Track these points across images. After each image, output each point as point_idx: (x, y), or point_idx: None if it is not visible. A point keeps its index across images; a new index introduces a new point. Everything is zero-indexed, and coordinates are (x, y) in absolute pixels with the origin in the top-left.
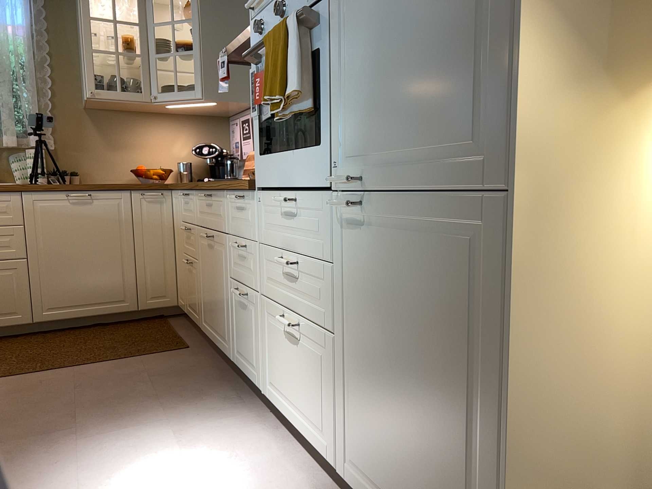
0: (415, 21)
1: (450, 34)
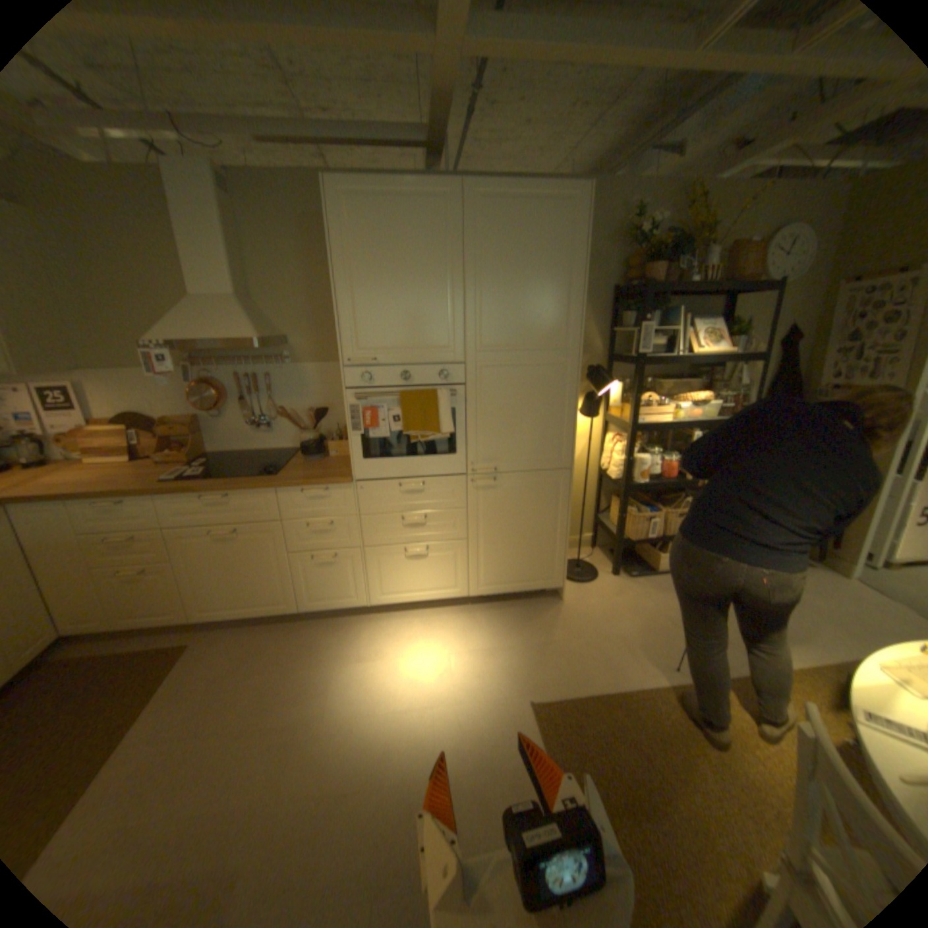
0: (526, 413)
1: (543, 422)
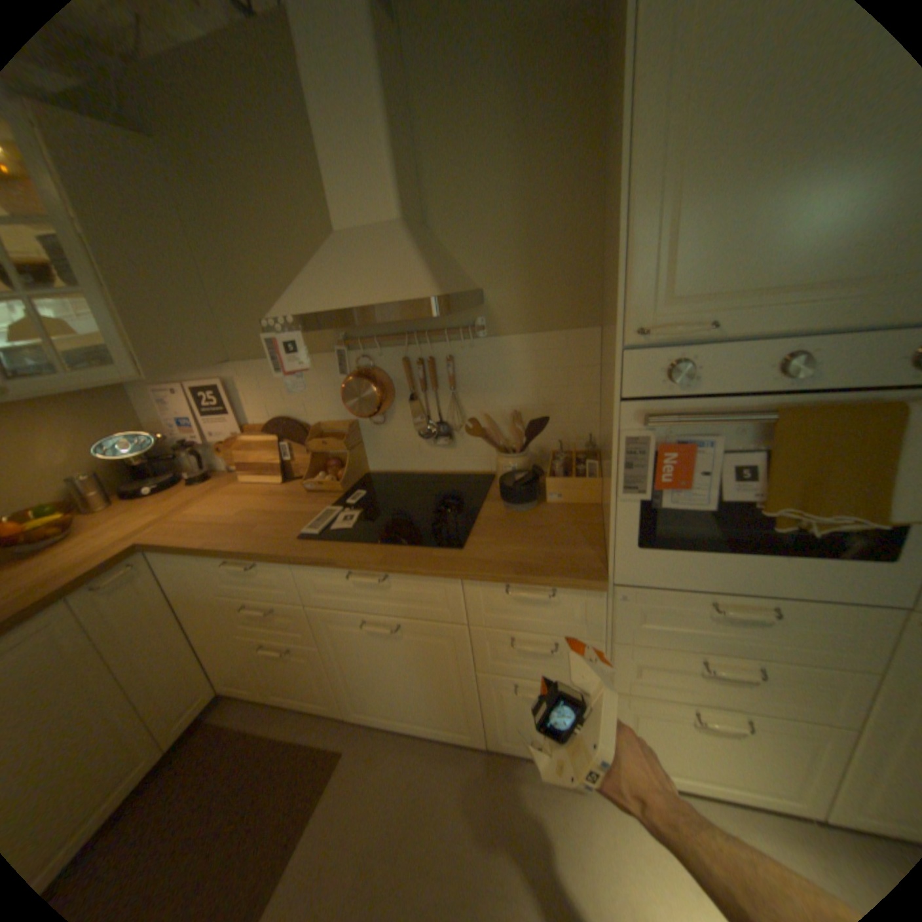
0: None
1: None
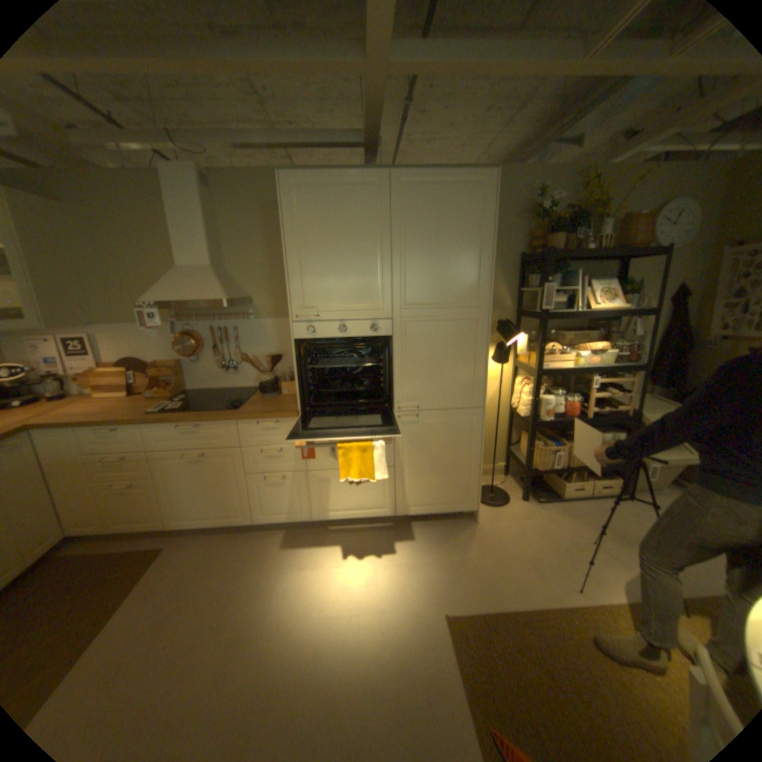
0: (443, 361)
1: (458, 368)
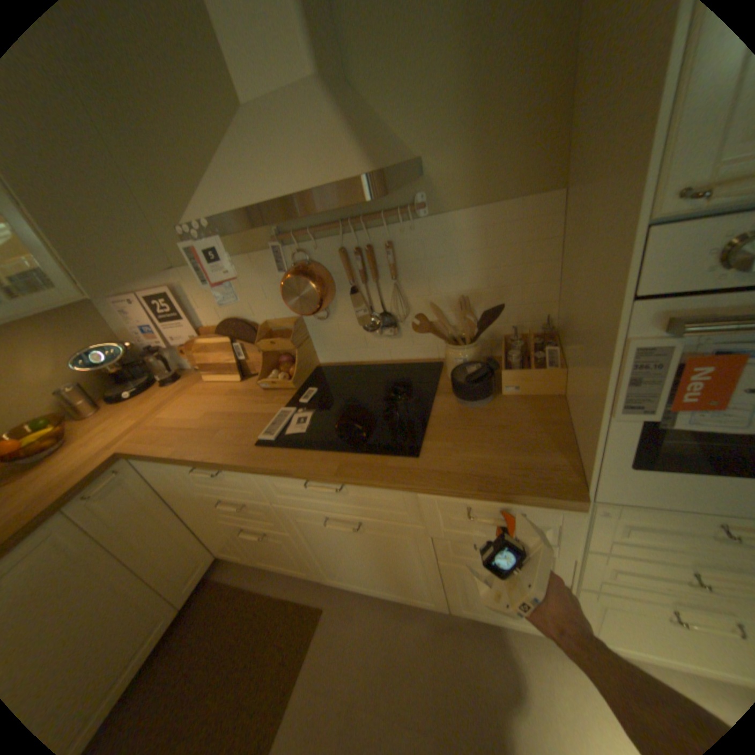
0: None
1: None
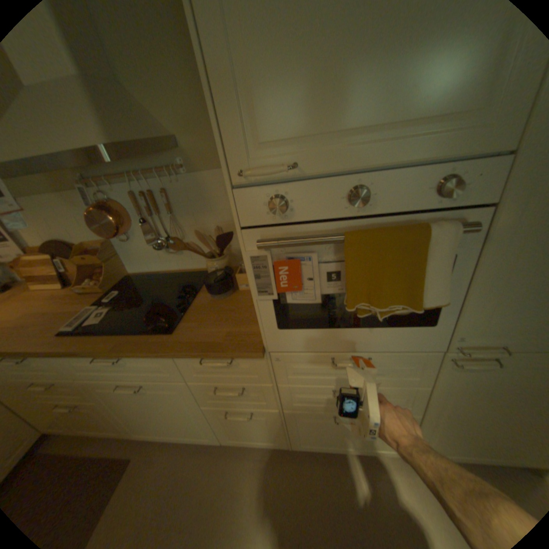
0: None
1: None
